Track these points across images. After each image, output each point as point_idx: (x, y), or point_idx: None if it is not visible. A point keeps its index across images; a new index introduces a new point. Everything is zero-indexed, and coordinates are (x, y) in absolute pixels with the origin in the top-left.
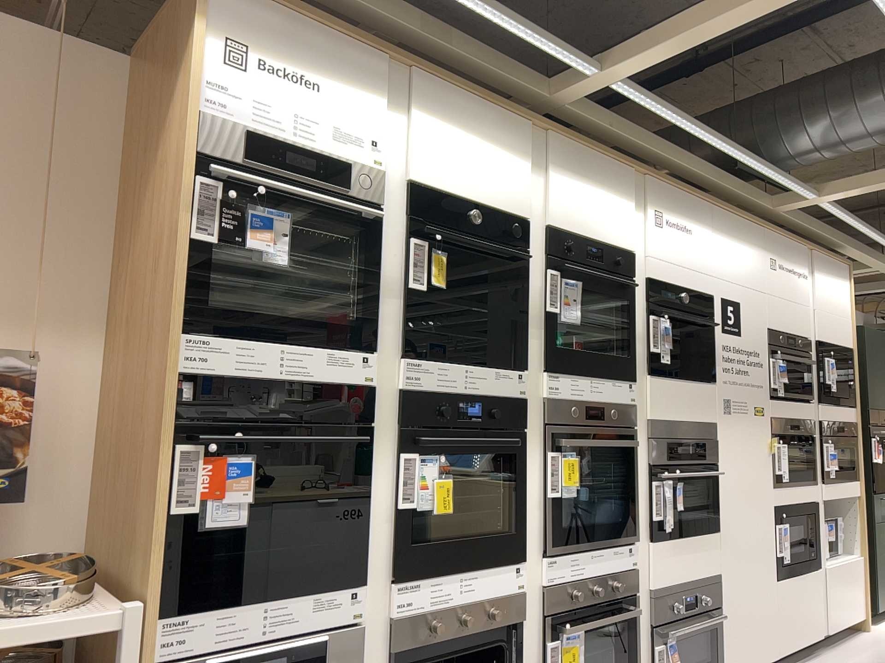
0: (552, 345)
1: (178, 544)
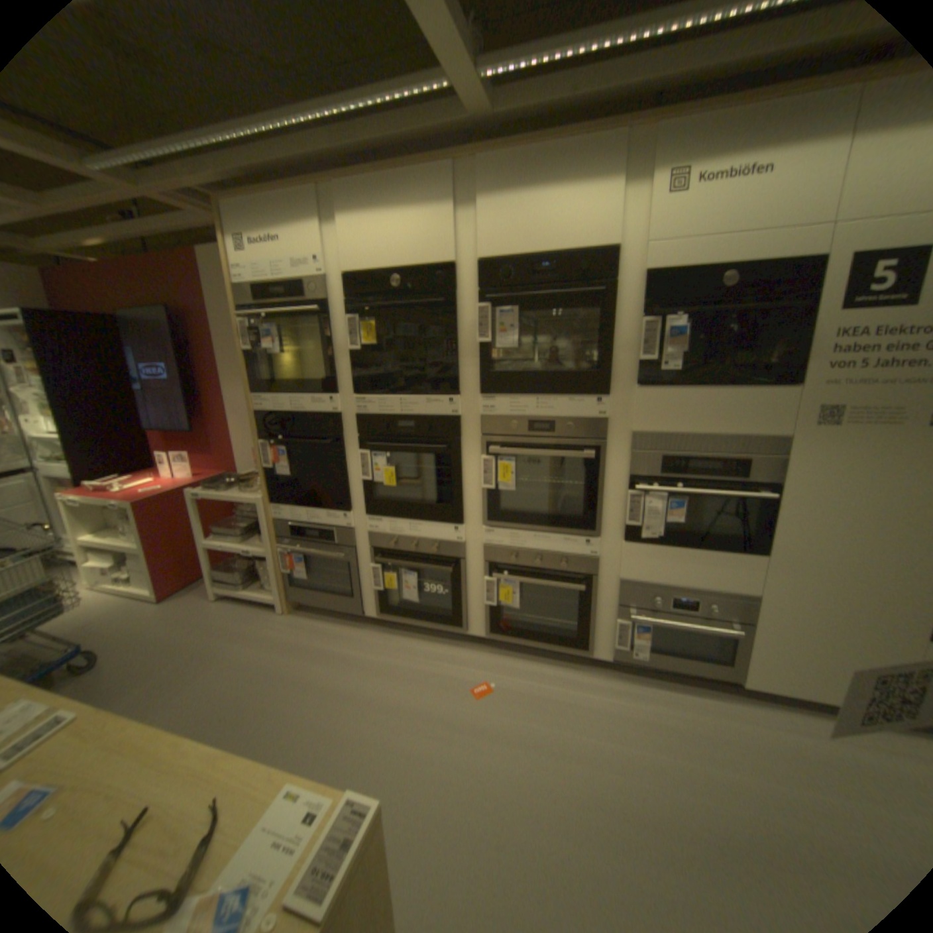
0: (493, 372)
1: (263, 484)
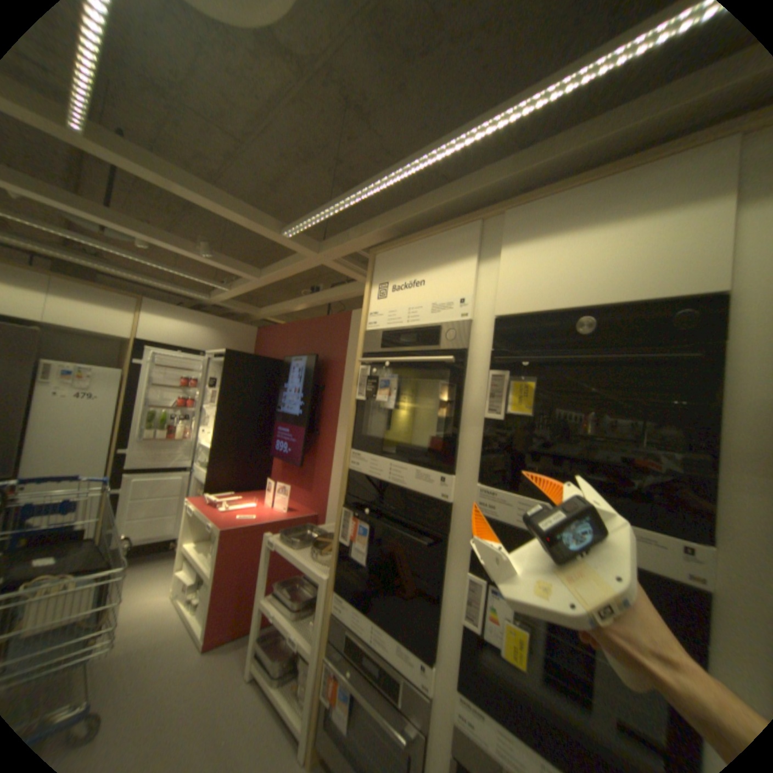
0: None
1: (336, 560)
